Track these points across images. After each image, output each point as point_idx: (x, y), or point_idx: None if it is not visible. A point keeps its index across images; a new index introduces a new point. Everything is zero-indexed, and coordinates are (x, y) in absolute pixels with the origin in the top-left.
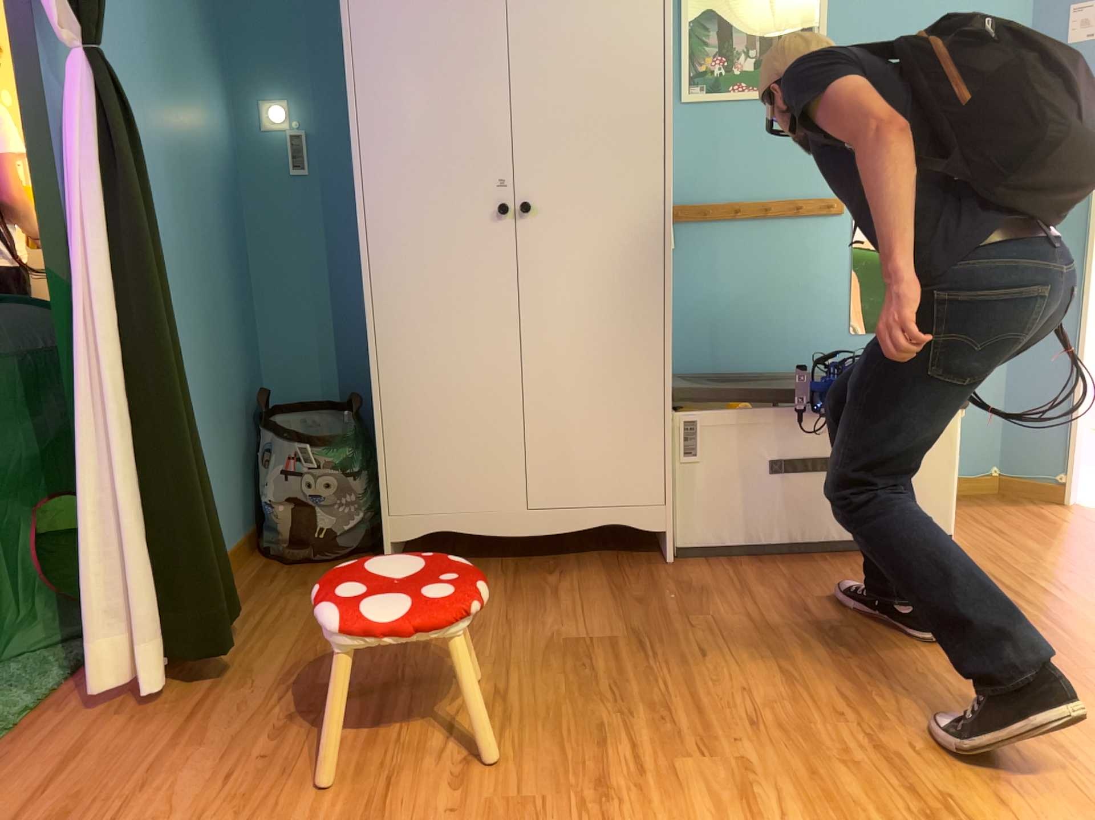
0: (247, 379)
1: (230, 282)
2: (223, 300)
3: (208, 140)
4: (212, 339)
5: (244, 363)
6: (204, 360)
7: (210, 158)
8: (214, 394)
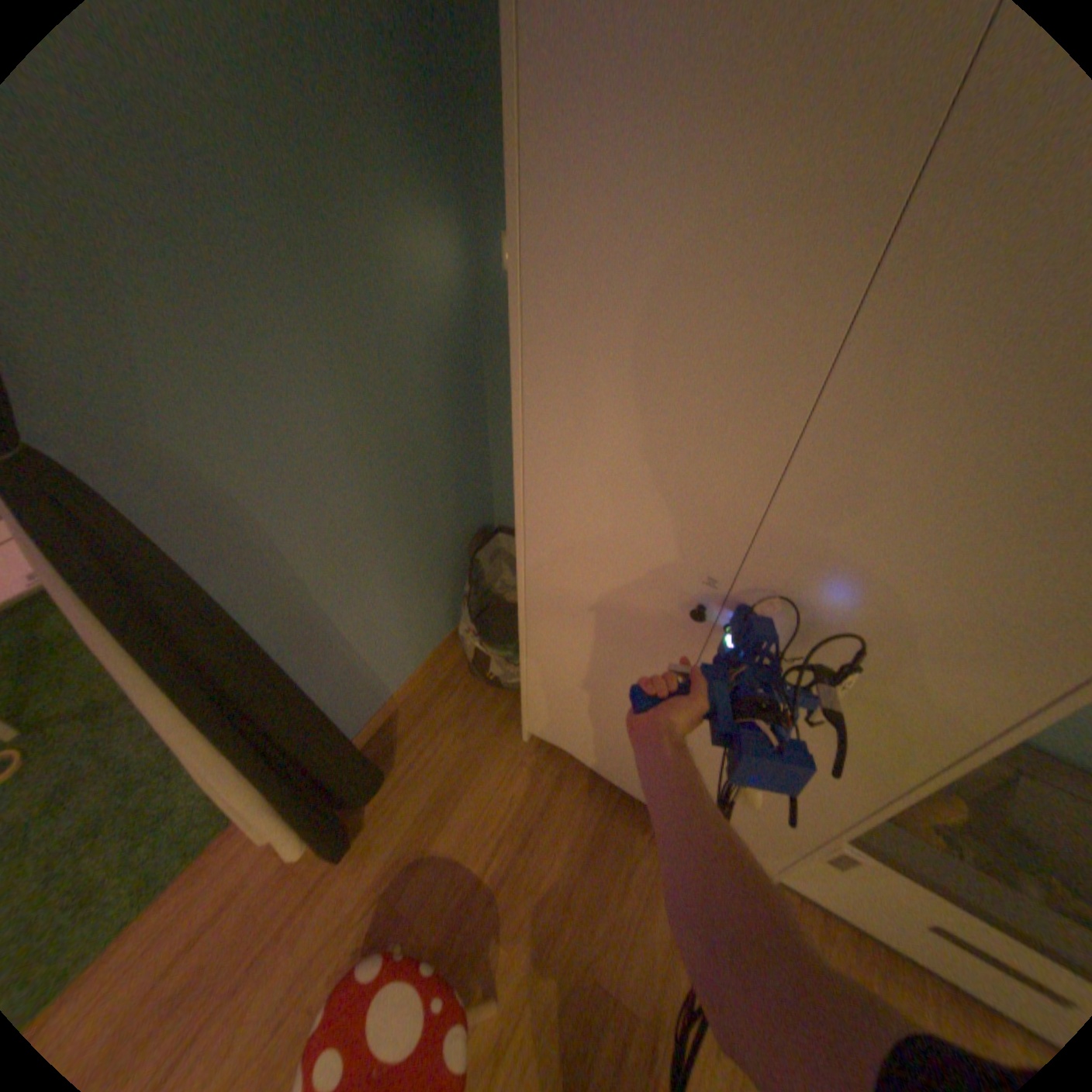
0: (466, 520)
1: (449, 450)
2: (436, 476)
3: (417, 309)
4: (416, 522)
5: (465, 509)
6: (403, 549)
7: (420, 331)
8: (417, 564)
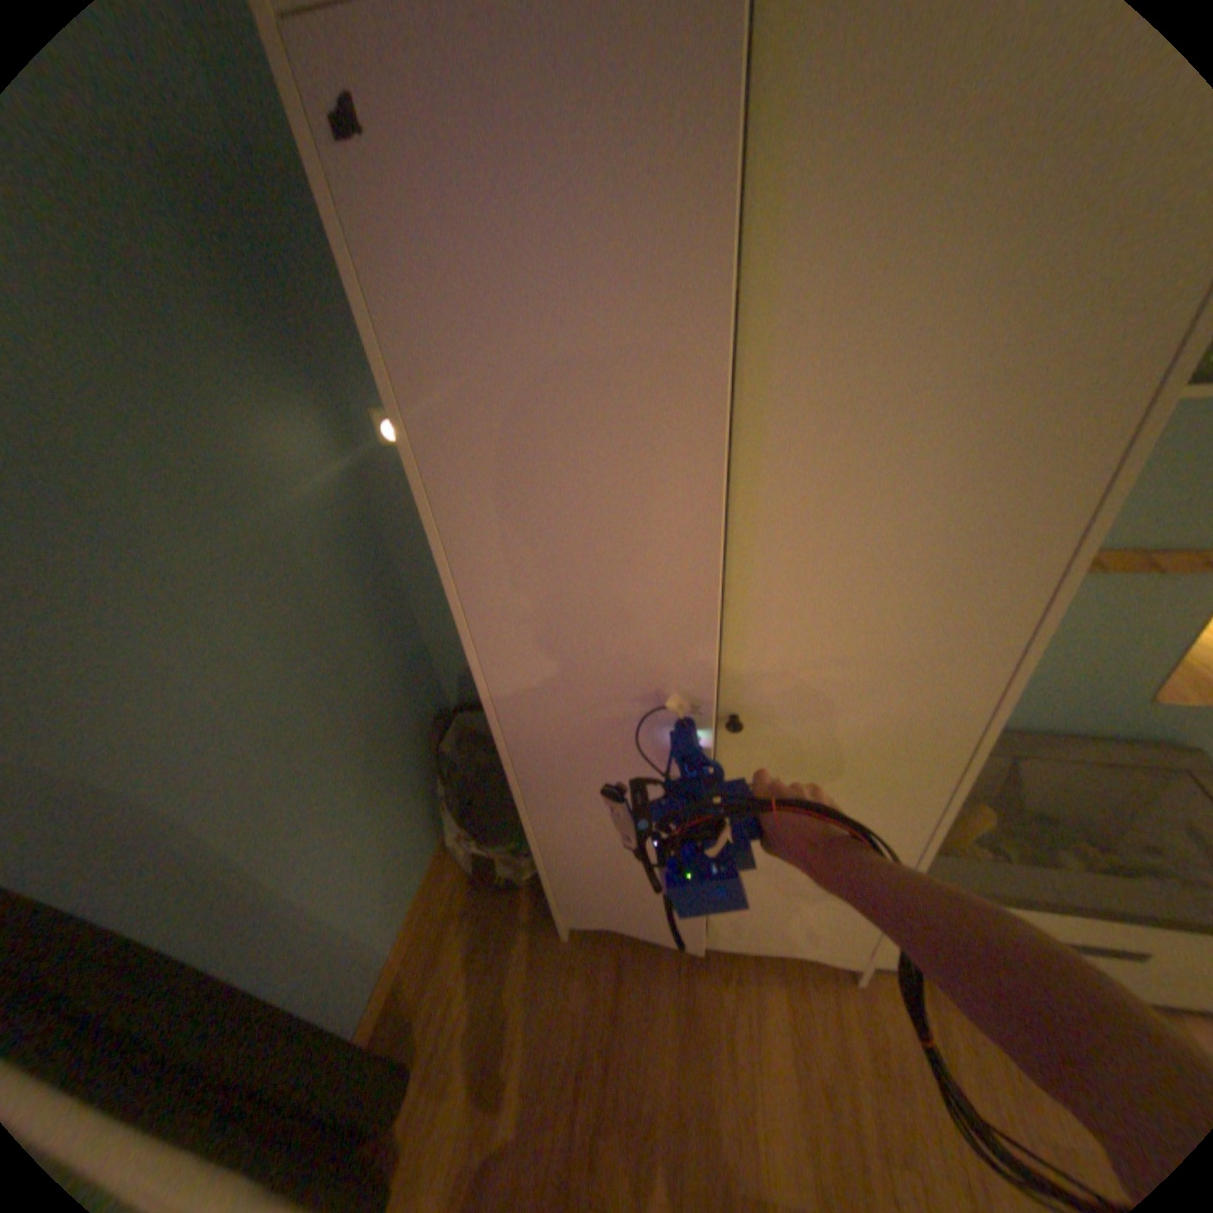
0: (416, 713)
1: (374, 642)
2: (367, 676)
3: (296, 506)
4: (358, 736)
5: (411, 701)
6: (350, 772)
7: (306, 528)
8: (373, 784)
